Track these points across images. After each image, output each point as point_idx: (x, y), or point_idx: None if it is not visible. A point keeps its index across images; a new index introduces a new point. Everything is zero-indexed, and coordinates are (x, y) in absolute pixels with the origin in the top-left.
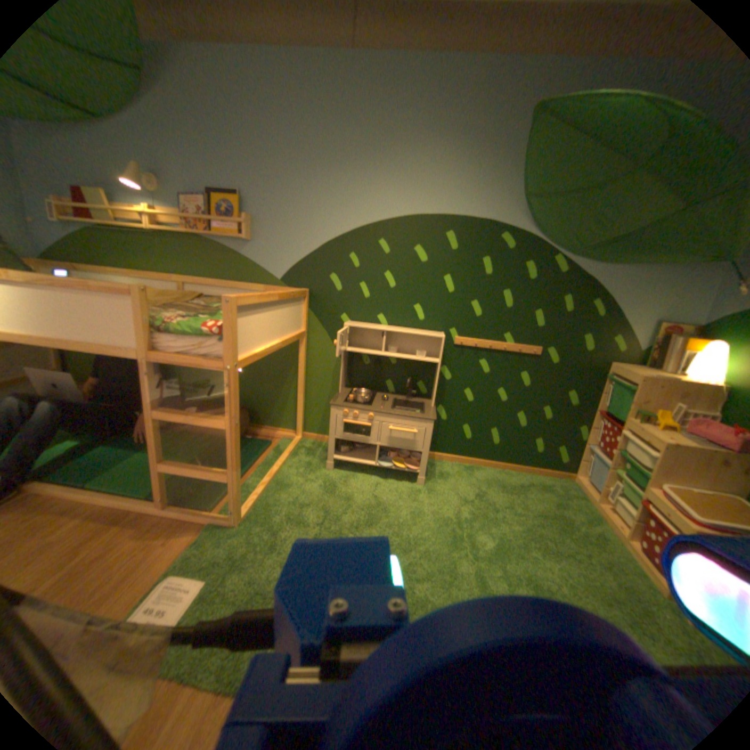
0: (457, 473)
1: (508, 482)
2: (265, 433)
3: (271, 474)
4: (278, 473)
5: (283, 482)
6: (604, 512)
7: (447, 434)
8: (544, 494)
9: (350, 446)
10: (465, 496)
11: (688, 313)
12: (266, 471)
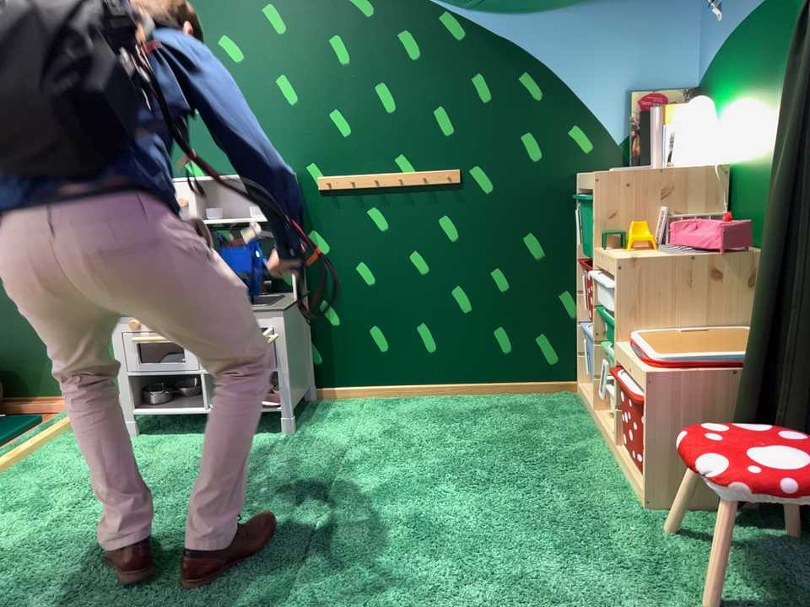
0: (368, 413)
1: (457, 412)
2: (39, 409)
3: (17, 456)
4: (32, 456)
5: (36, 465)
6: (601, 422)
7: (350, 352)
8: (512, 418)
9: (167, 393)
10: (367, 439)
11: (674, 72)
12: (12, 456)
